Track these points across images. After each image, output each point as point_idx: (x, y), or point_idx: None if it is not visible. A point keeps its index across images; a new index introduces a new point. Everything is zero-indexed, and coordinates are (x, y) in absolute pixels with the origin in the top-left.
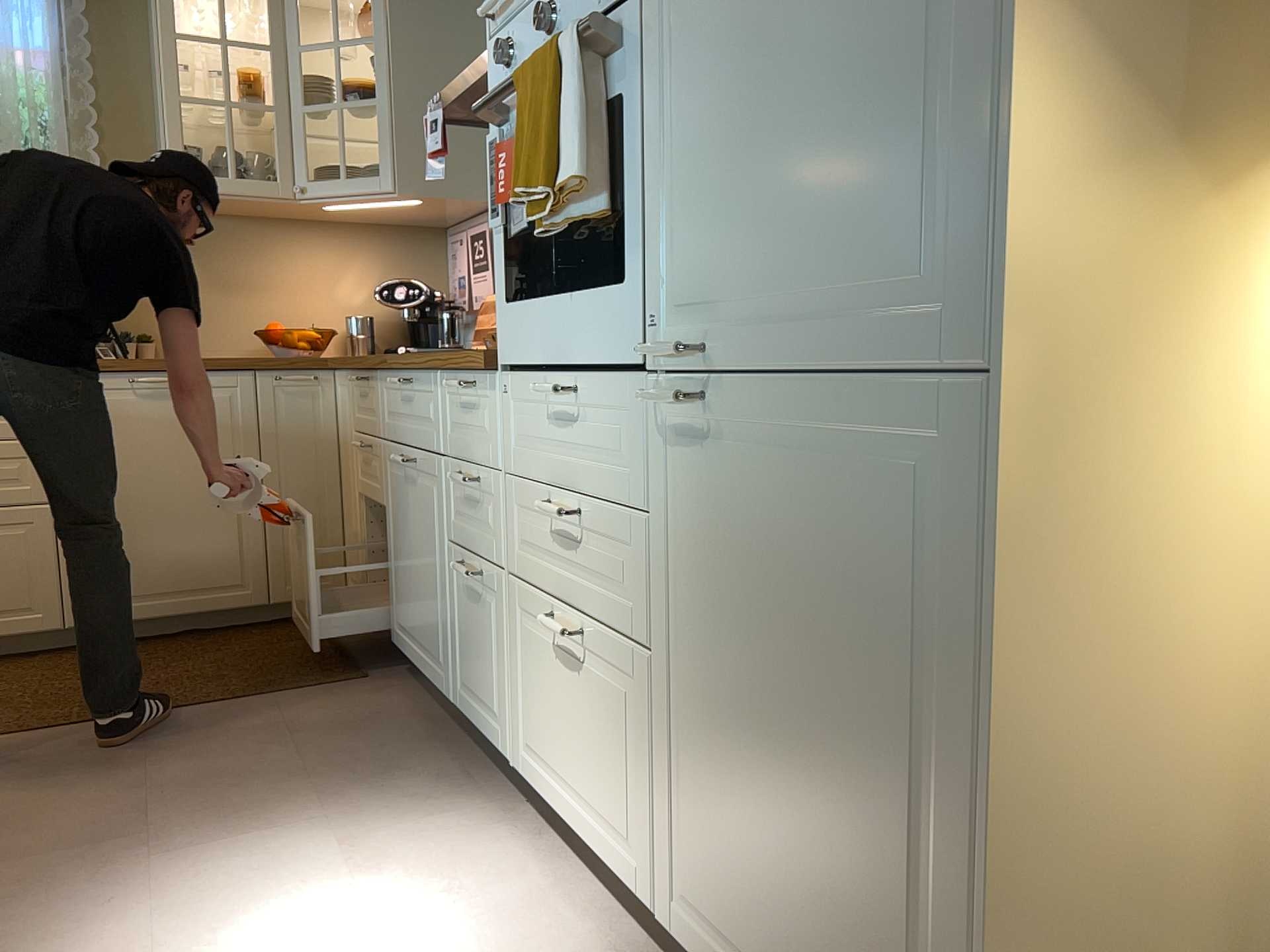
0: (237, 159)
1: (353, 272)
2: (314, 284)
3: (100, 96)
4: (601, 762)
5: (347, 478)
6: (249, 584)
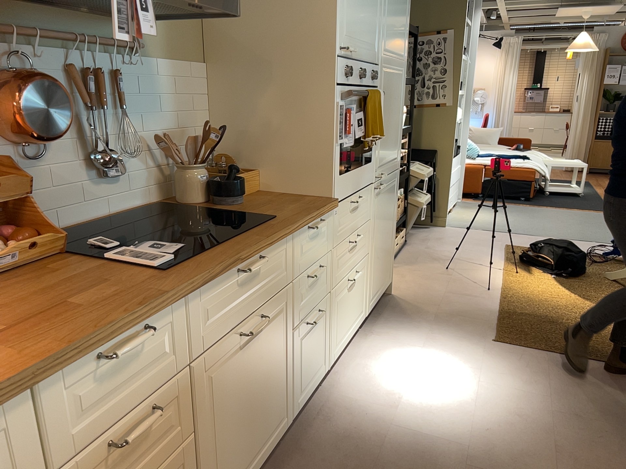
0: None
1: None
2: None
3: None
4: (357, 301)
5: None
6: None
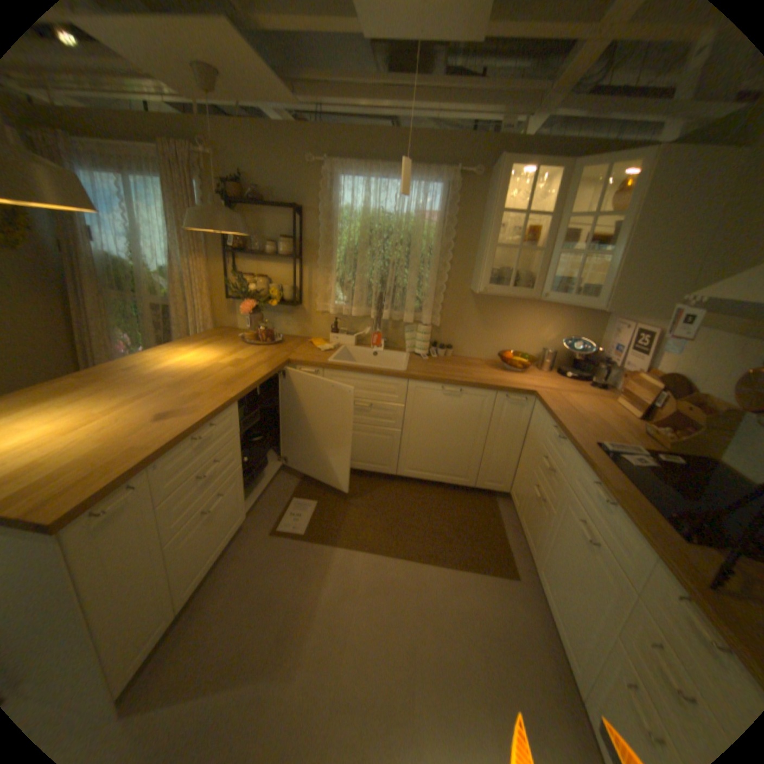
0: (515, 276)
1: (552, 325)
2: (530, 329)
3: (456, 233)
4: None
5: (528, 453)
6: (469, 478)
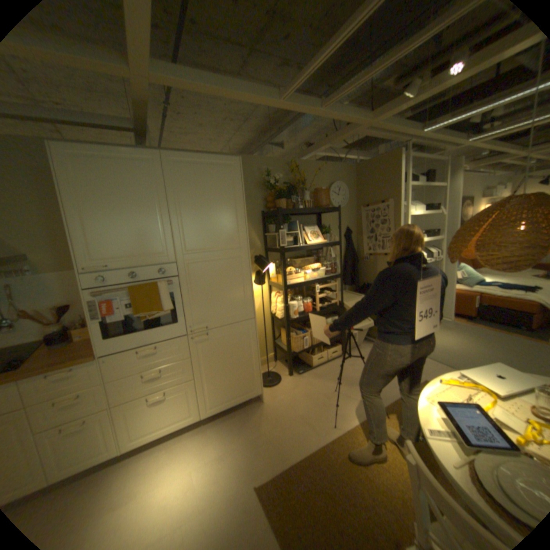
0: None
1: None
2: None
3: None
4: (173, 412)
5: None
6: None
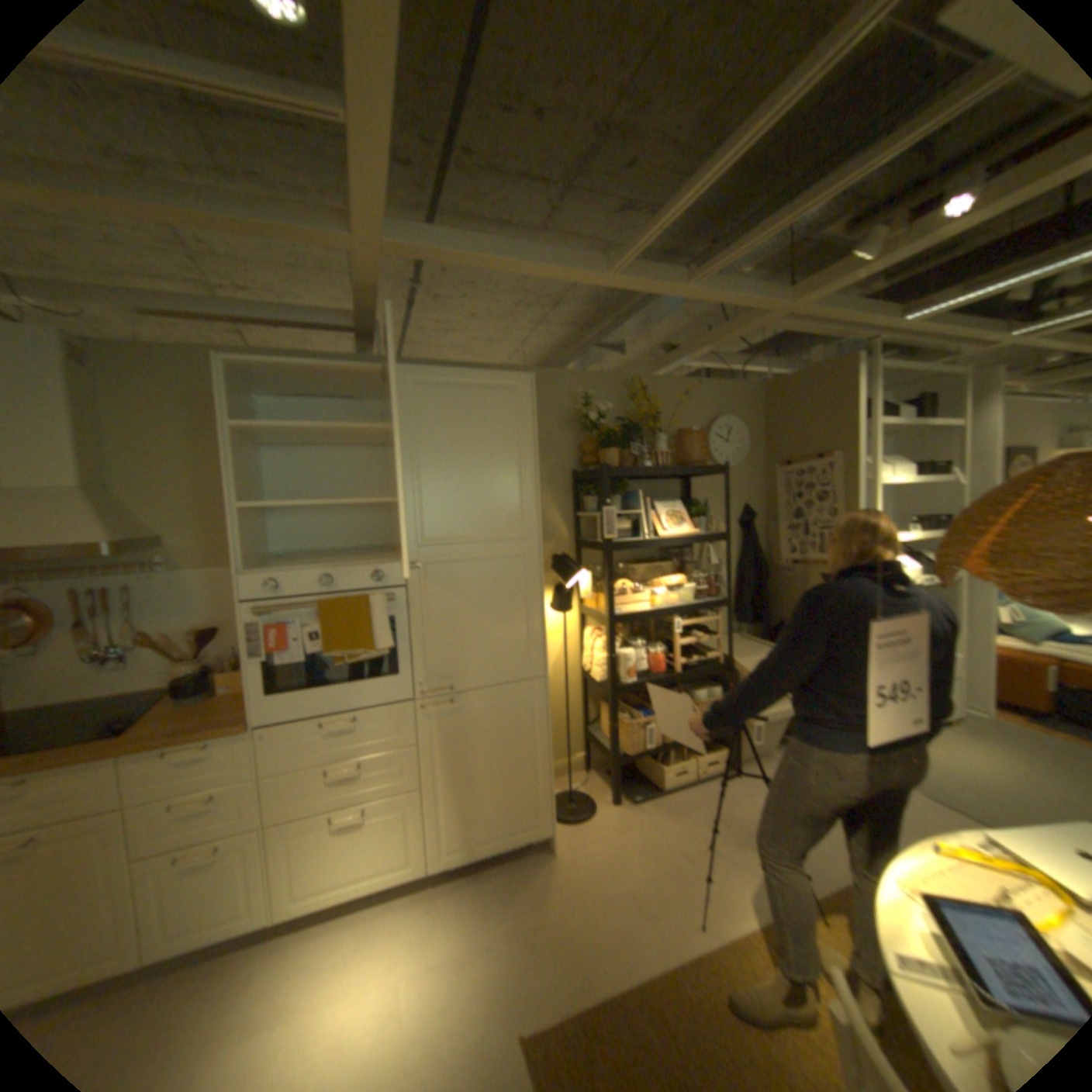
0: None
1: None
2: None
3: None
4: (377, 853)
5: None
6: None
